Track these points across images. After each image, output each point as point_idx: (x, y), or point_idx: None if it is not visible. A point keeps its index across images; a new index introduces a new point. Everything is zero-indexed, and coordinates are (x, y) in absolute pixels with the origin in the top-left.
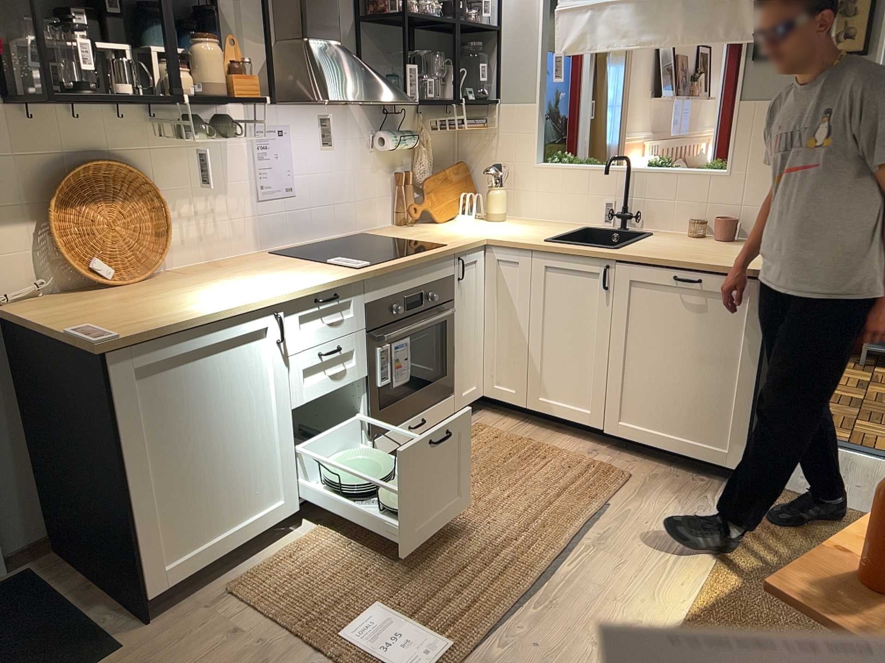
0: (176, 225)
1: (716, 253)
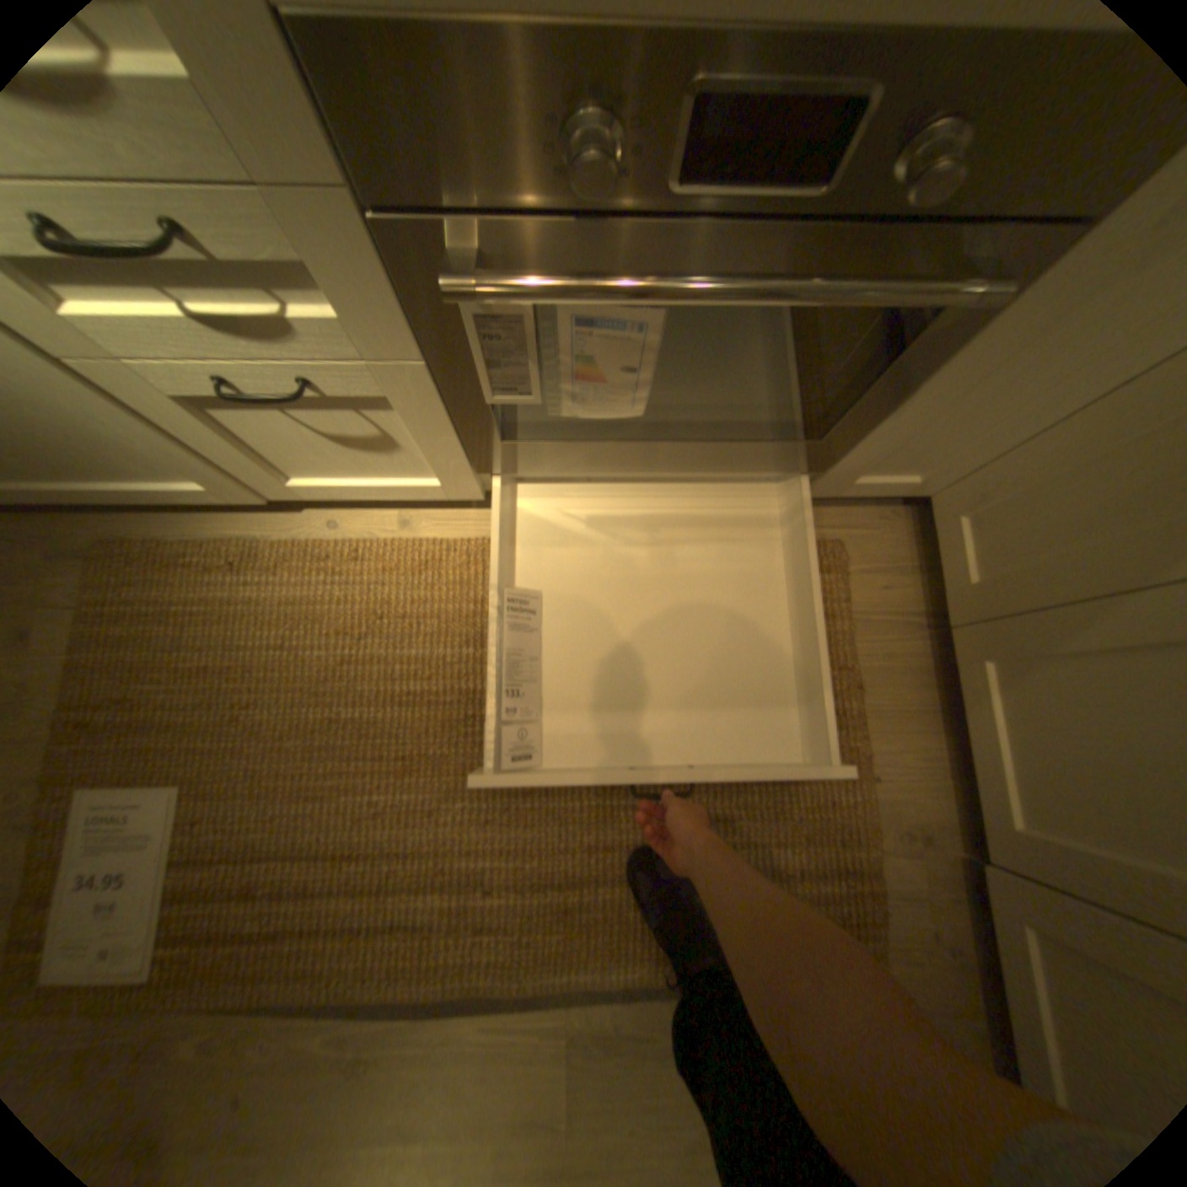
0: None
1: None
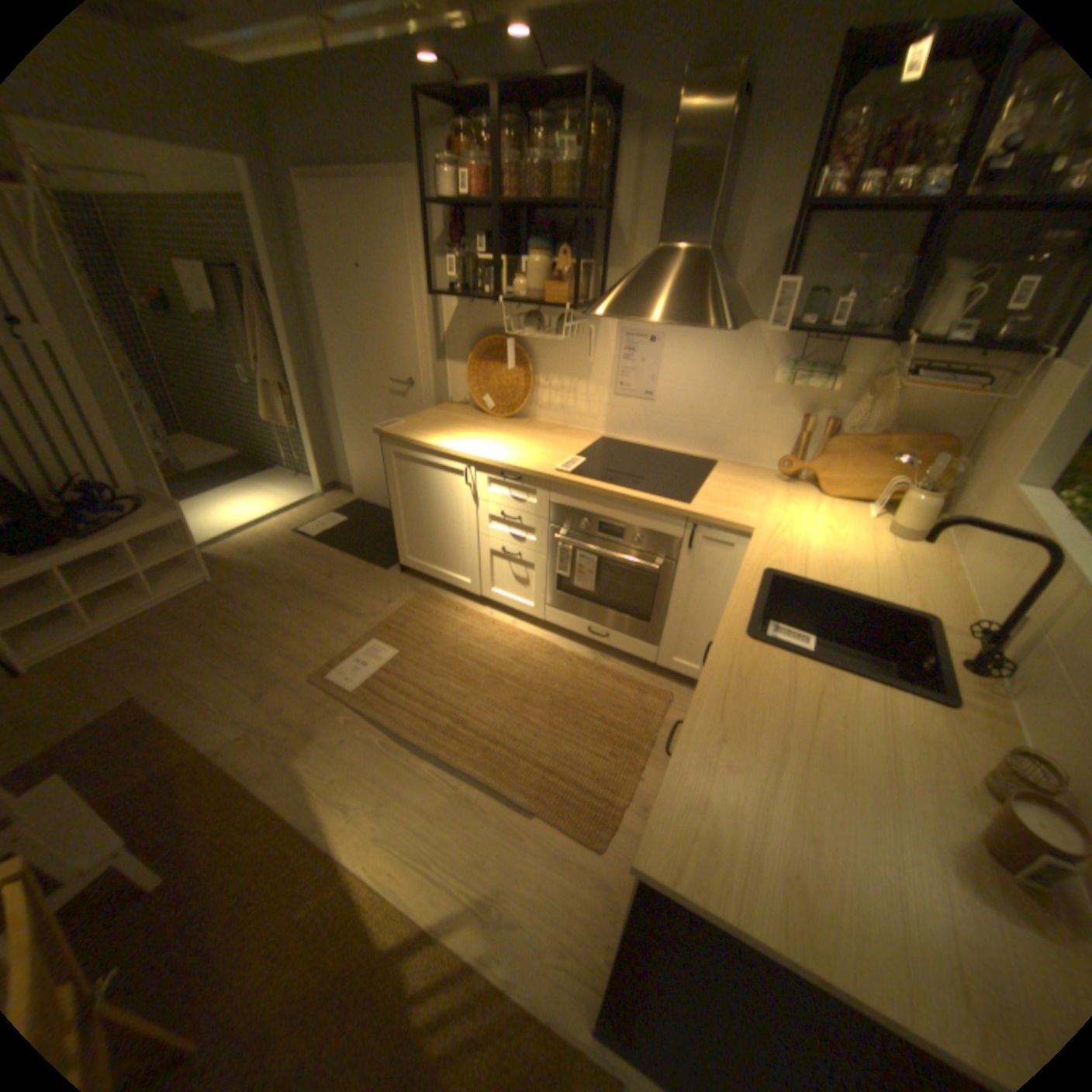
0: (546, 391)
1: (808, 789)
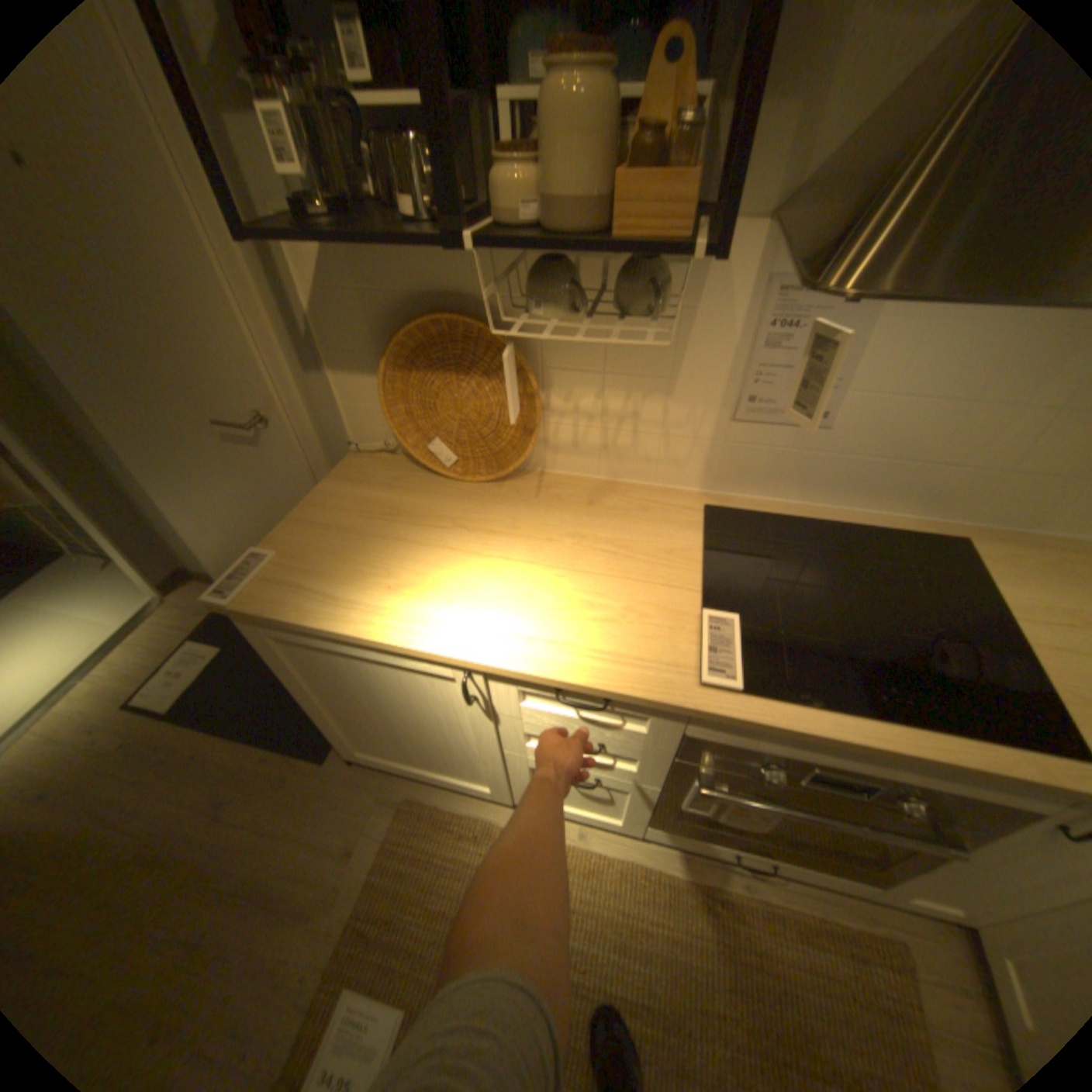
0: (568, 418)
1: None
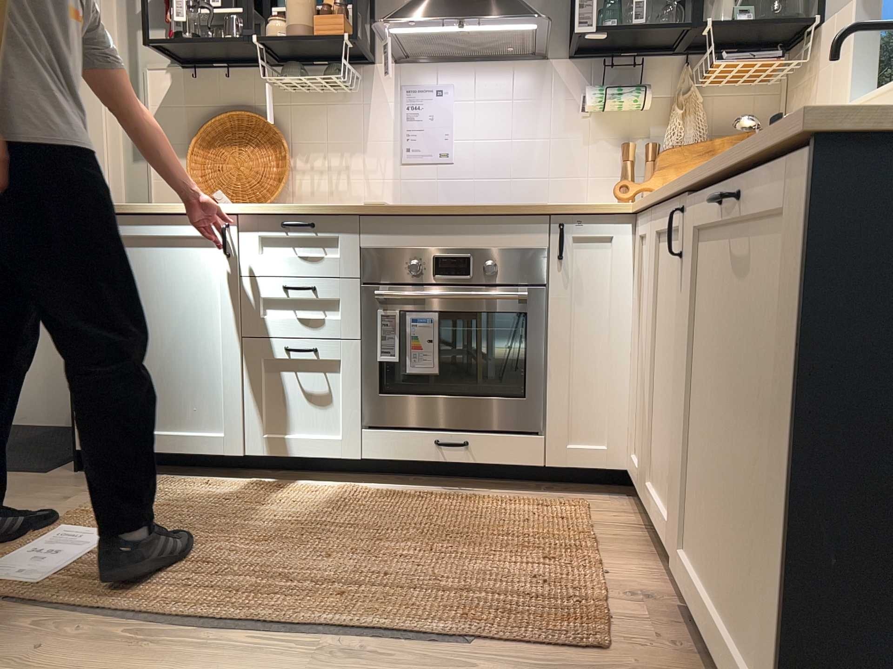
0: (305, 176)
1: None
